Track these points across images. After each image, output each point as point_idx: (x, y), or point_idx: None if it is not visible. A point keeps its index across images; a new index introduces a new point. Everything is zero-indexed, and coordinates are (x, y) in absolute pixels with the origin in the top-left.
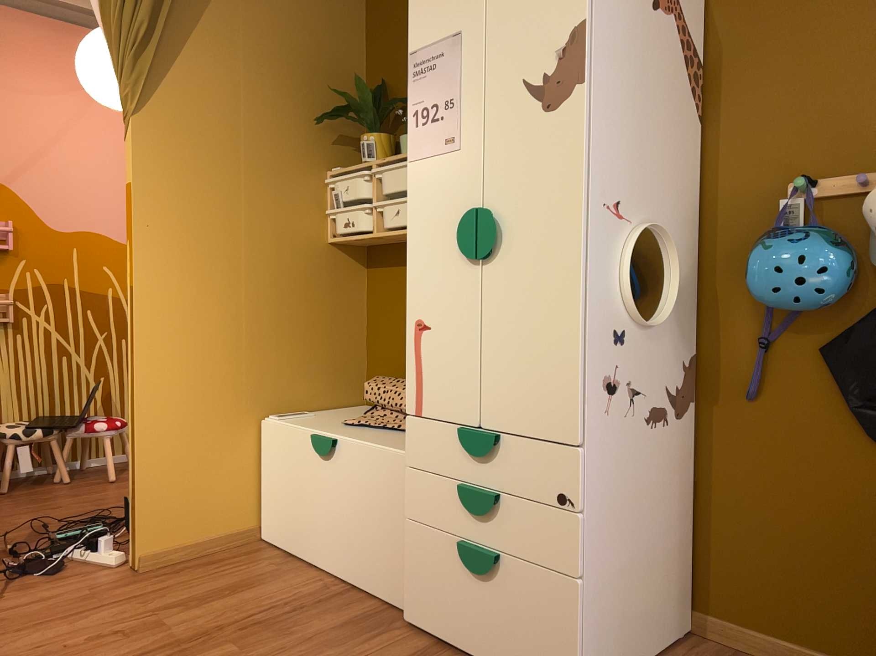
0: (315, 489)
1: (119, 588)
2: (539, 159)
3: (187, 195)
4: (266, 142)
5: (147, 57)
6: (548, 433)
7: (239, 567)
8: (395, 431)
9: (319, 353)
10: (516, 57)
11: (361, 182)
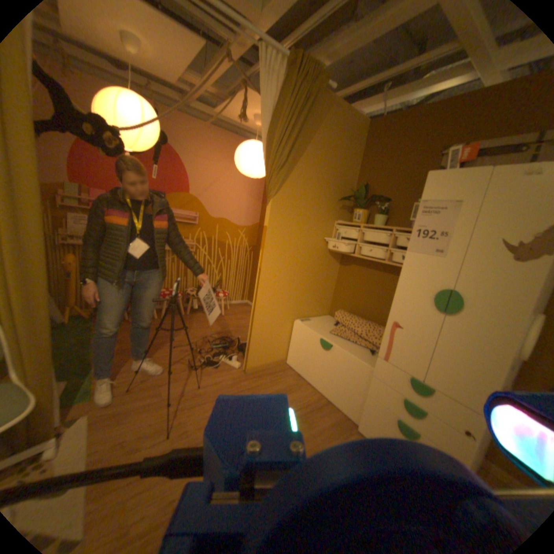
0: (317, 358)
1: (242, 382)
2: (501, 282)
3: (285, 231)
4: (316, 208)
5: (281, 171)
6: (466, 403)
7: (282, 379)
8: (355, 343)
9: (317, 295)
10: (500, 226)
11: (352, 231)
